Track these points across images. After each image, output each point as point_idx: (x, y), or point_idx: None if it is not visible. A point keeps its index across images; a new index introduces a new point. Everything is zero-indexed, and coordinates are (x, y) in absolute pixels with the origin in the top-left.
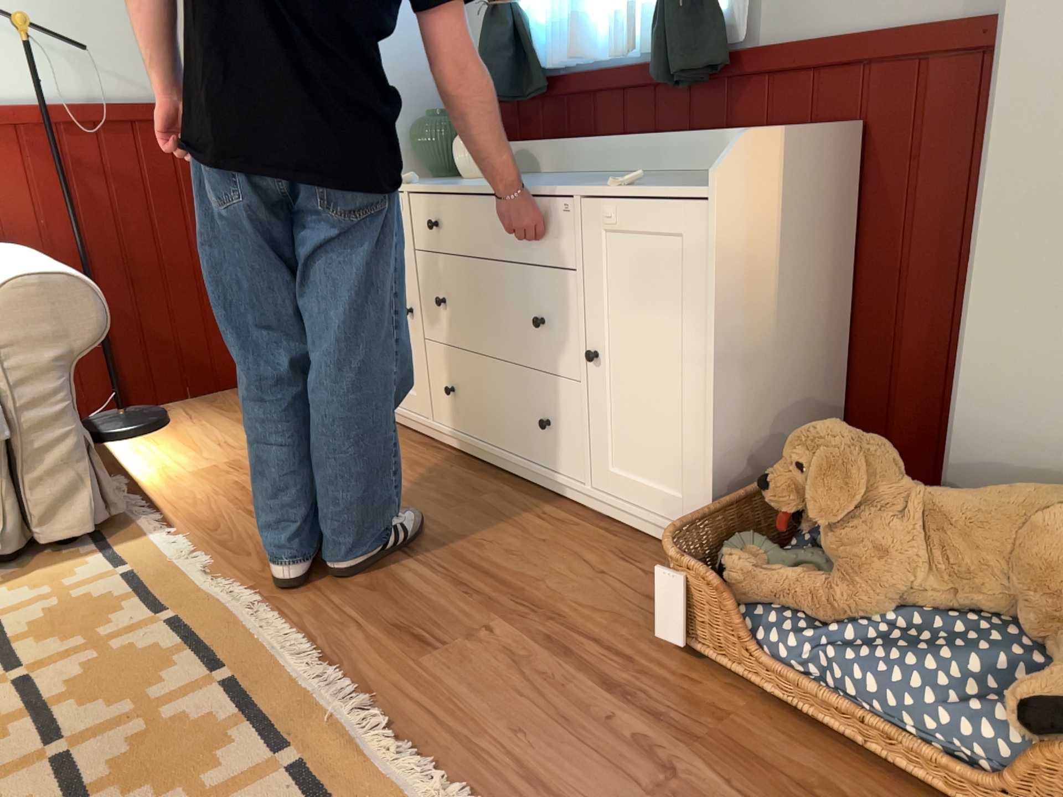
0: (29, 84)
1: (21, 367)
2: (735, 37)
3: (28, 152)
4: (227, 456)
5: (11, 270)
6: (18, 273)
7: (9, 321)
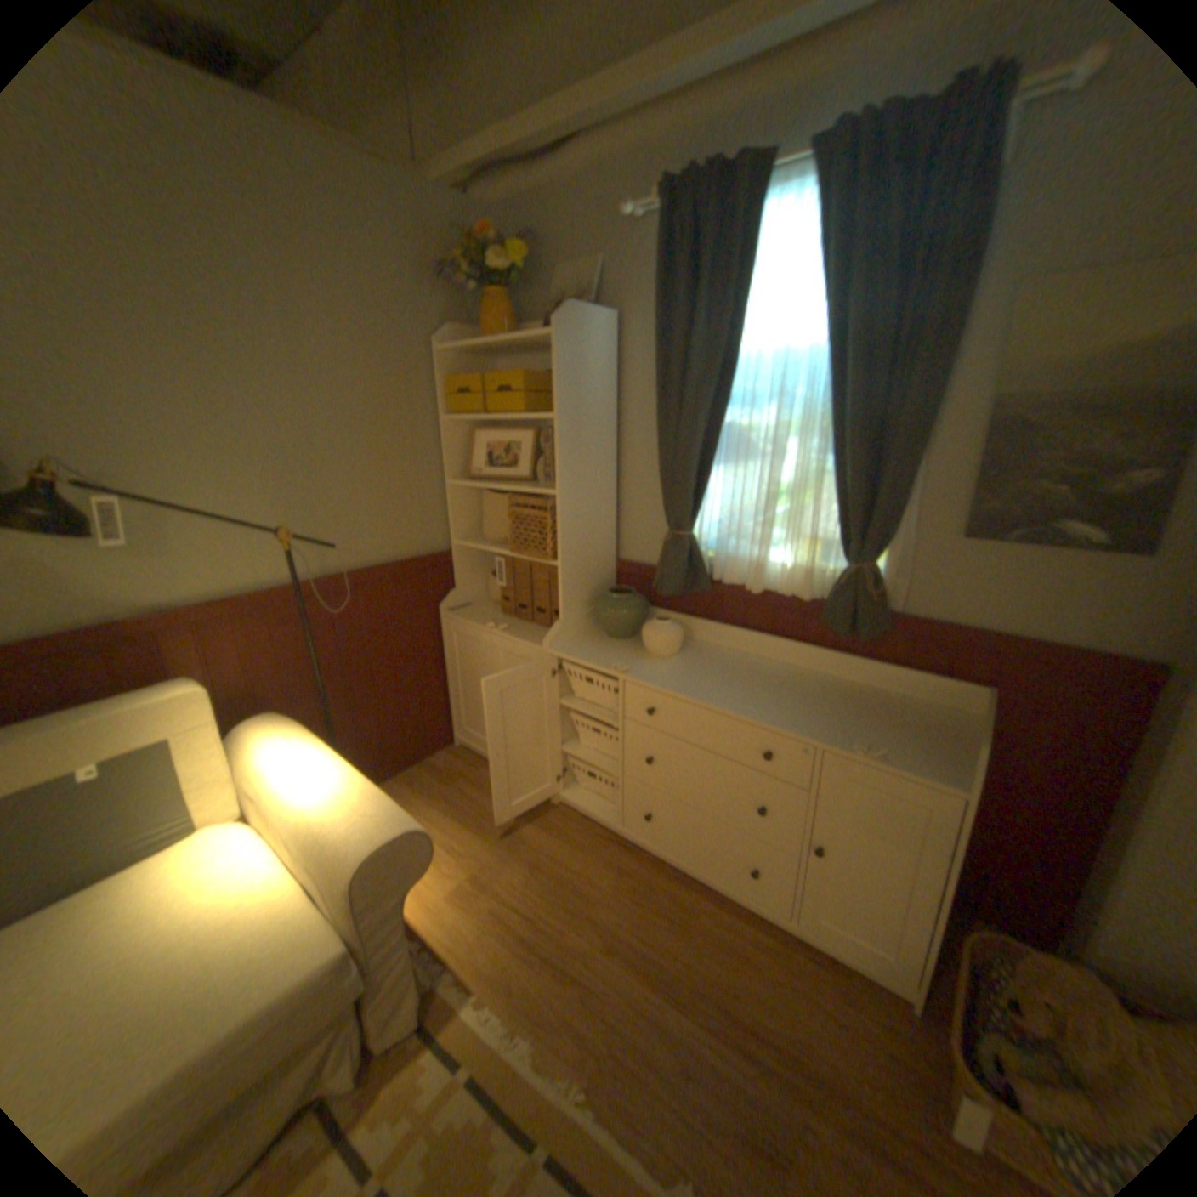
0: (274, 568)
1: (370, 925)
2: (893, 604)
3: (272, 623)
4: (461, 870)
5: (340, 820)
6: (362, 837)
7: (363, 892)
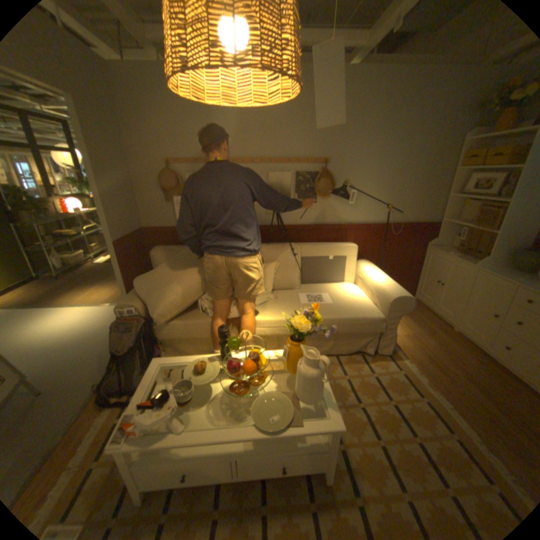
0: (379, 217)
1: (391, 316)
2: None
3: (373, 234)
4: (410, 331)
5: (390, 287)
6: (397, 292)
7: (393, 306)
